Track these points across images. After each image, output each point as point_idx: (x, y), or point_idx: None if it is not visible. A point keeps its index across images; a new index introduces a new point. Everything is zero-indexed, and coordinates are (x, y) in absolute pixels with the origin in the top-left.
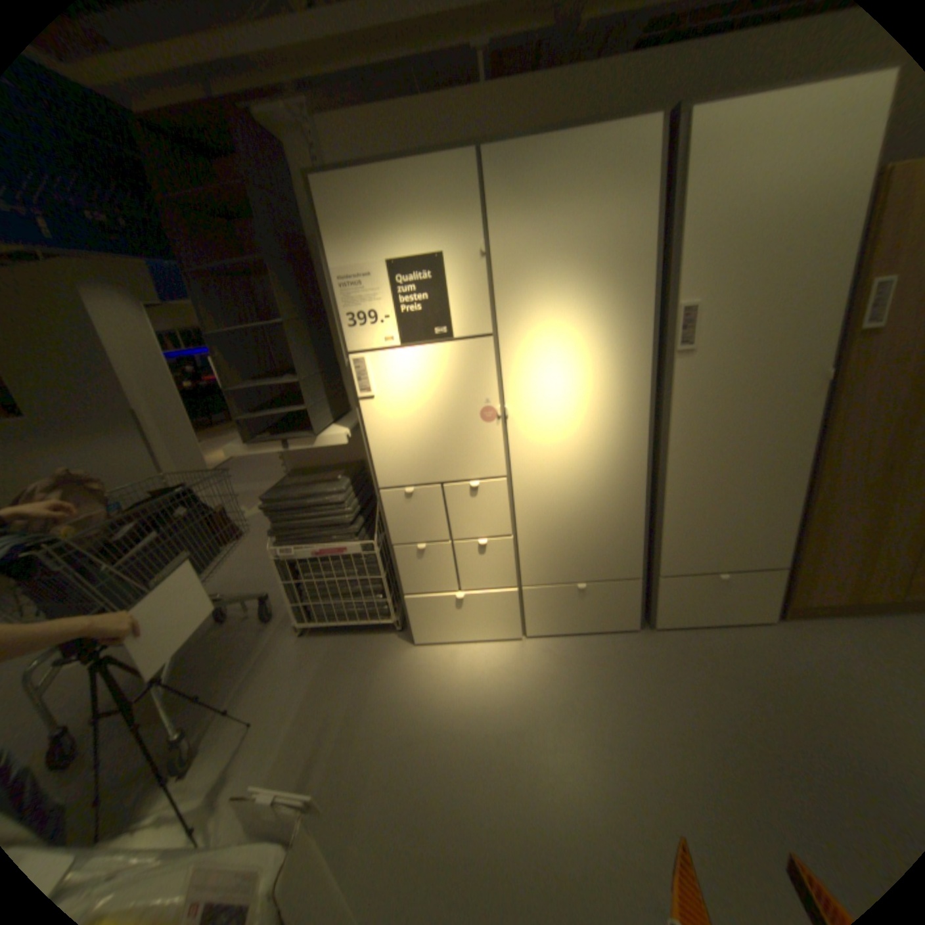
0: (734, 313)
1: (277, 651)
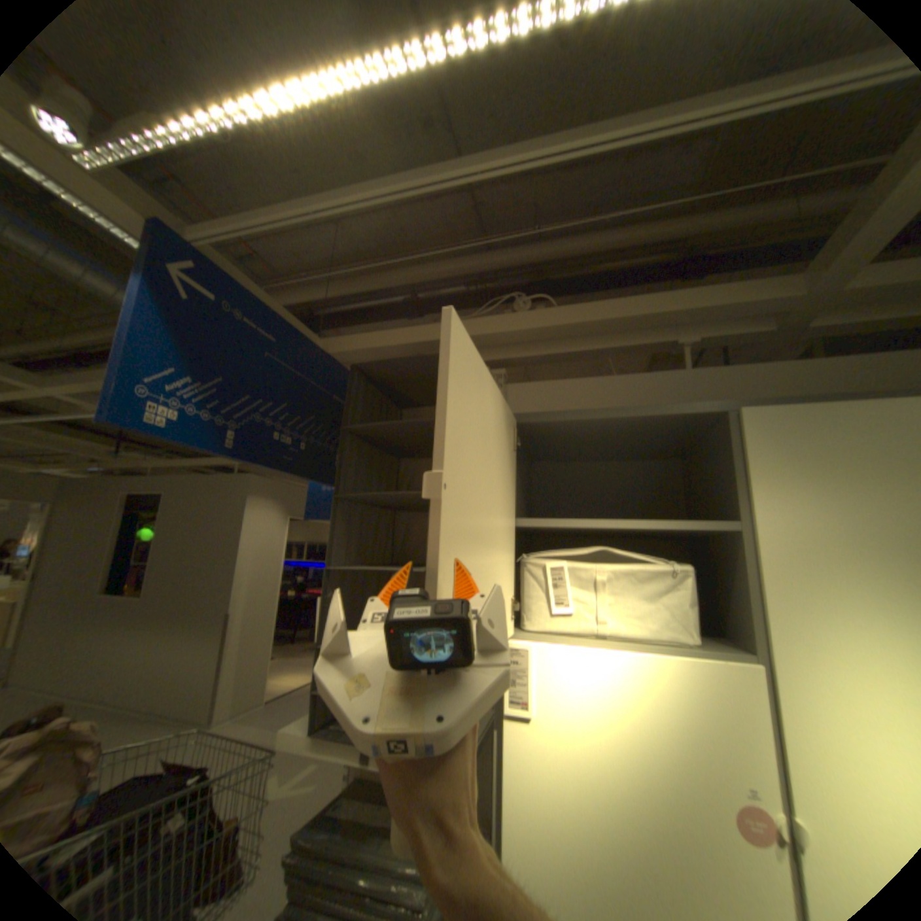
0: None
1: None
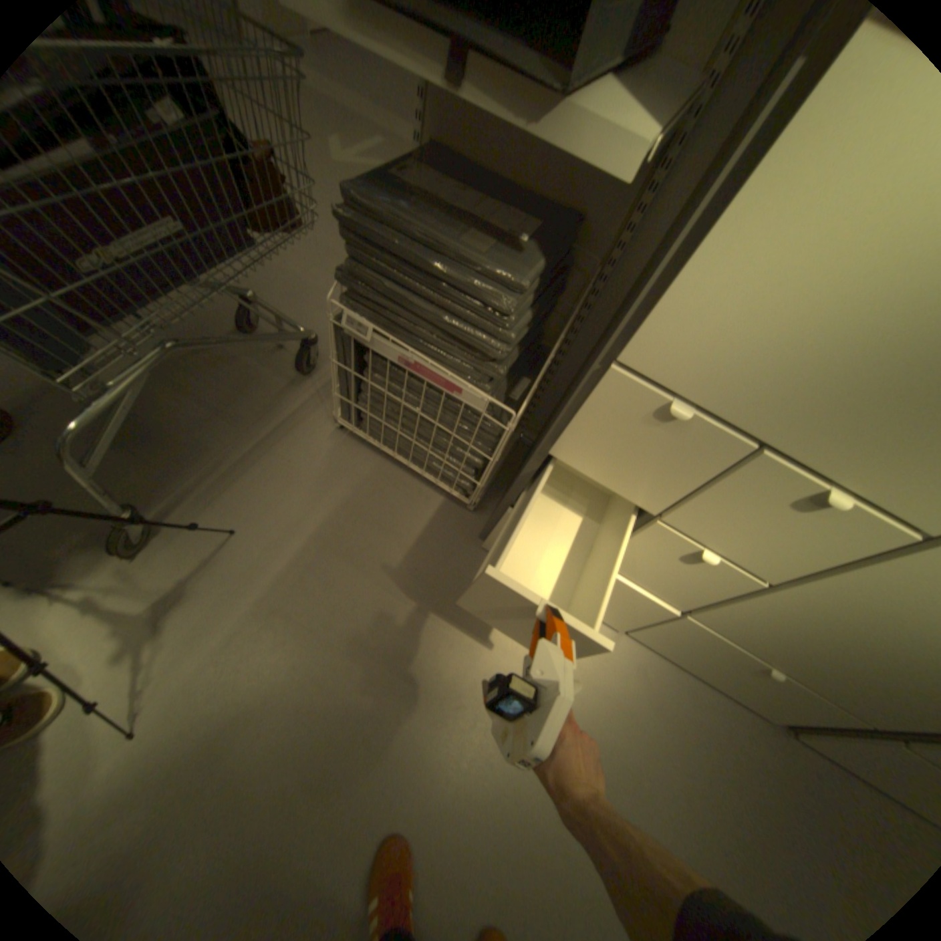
0: None
1: (305, 433)
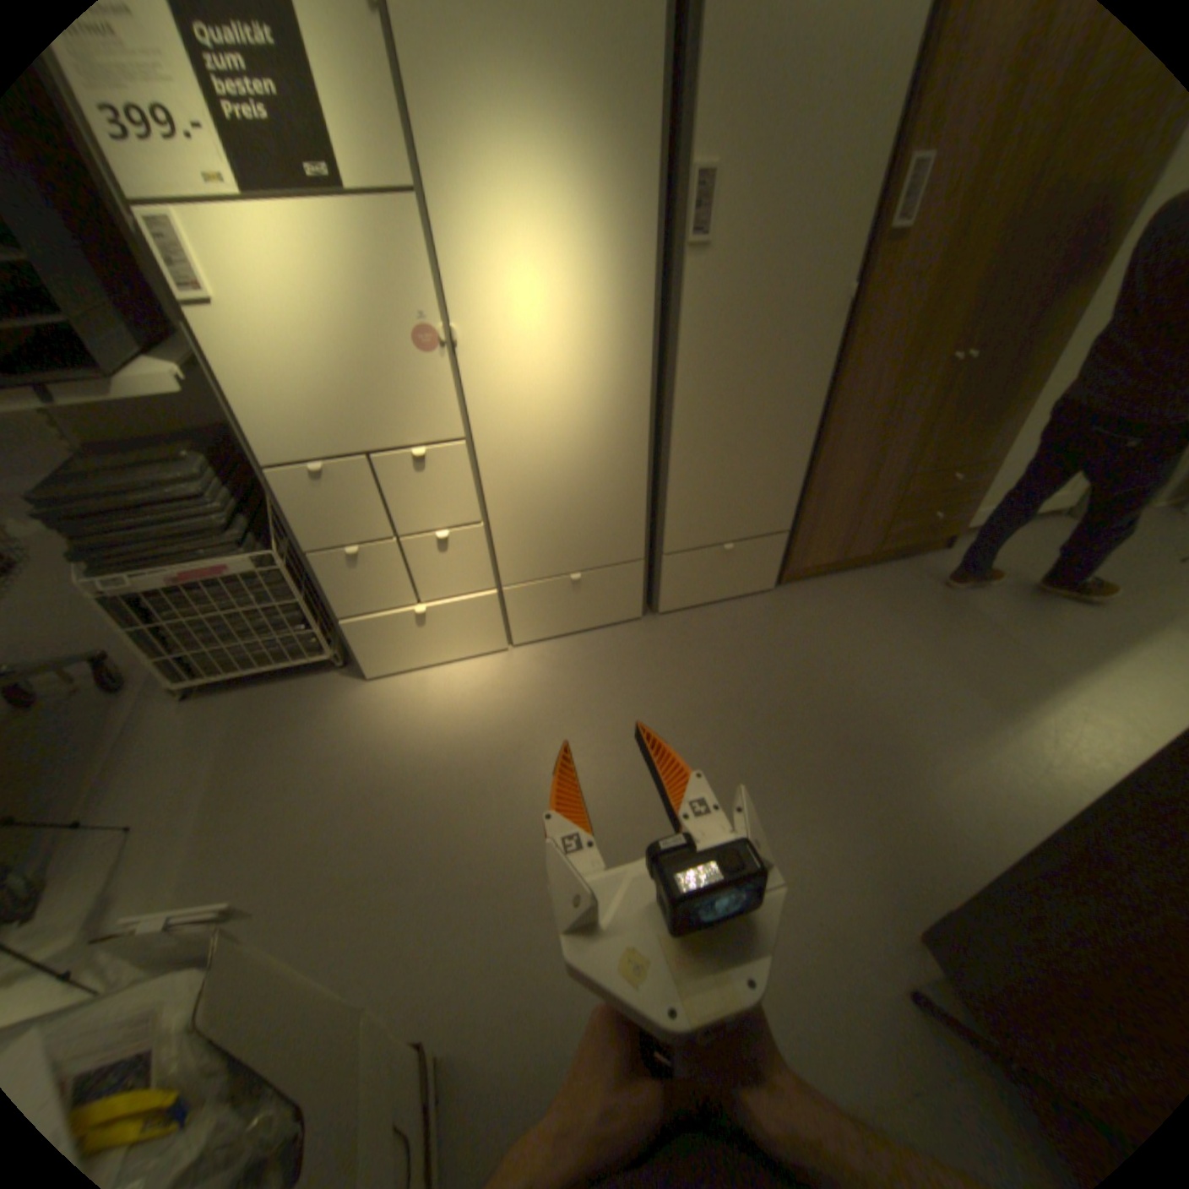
0: (759, 189)
1: (149, 726)
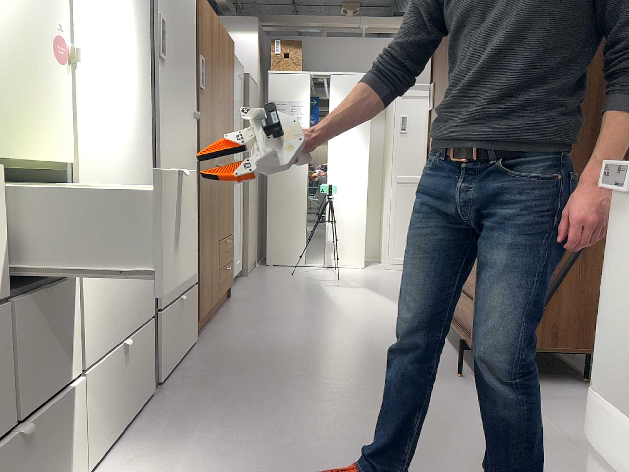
0: (172, 41)
1: None
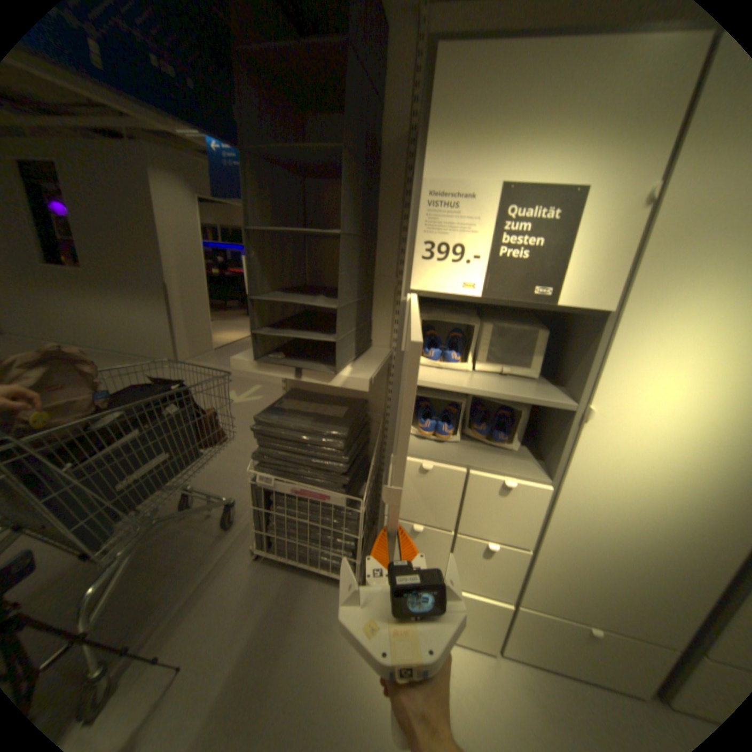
0: None
1: (230, 571)
